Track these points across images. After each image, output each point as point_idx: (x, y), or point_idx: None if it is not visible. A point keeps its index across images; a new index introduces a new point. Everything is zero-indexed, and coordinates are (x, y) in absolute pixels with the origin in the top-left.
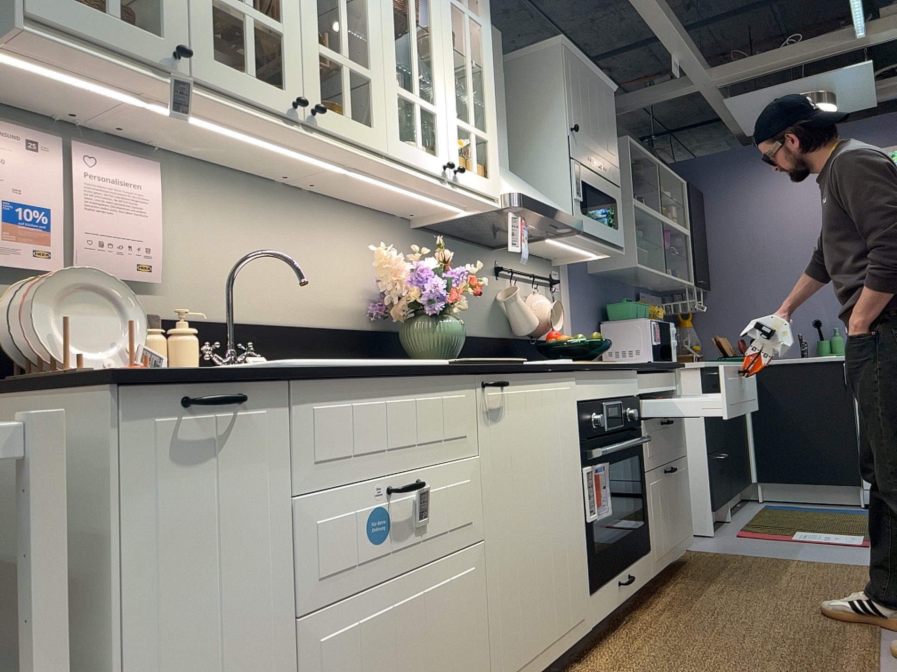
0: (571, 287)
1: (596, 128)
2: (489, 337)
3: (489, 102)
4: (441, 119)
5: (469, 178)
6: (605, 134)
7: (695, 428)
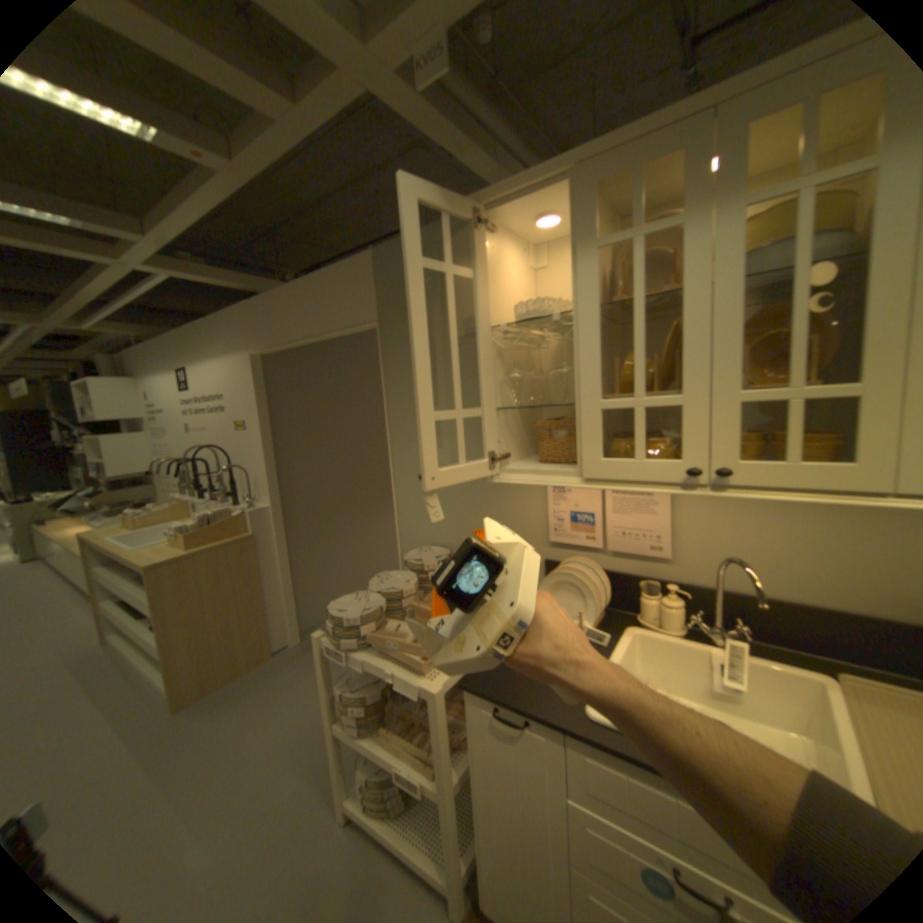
0: None
1: None
2: None
3: None
4: None
5: None
6: None
7: None
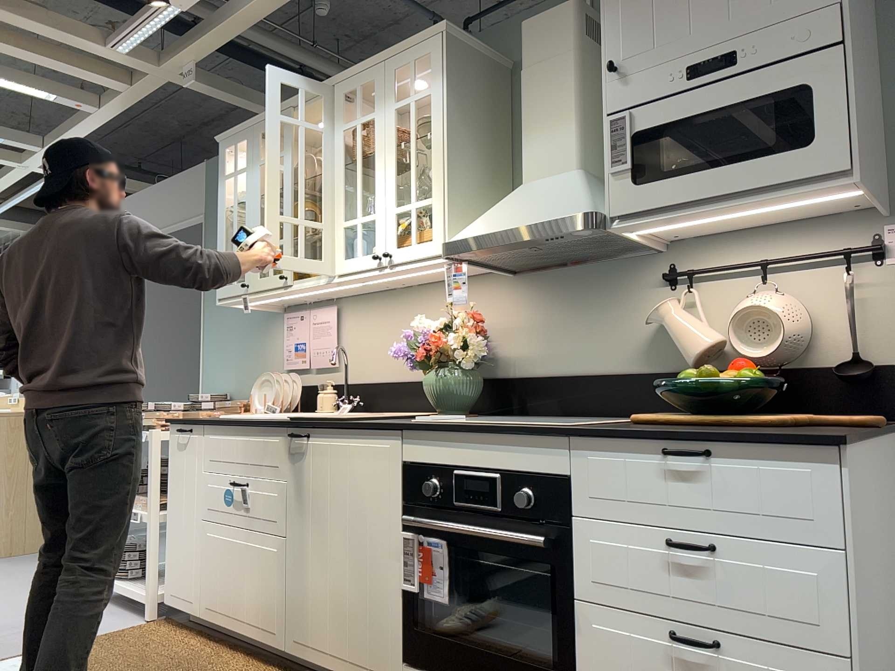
0: None
1: (707, 1)
2: (636, 373)
3: (433, 164)
4: (378, 220)
5: (403, 253)
6: None
7: None
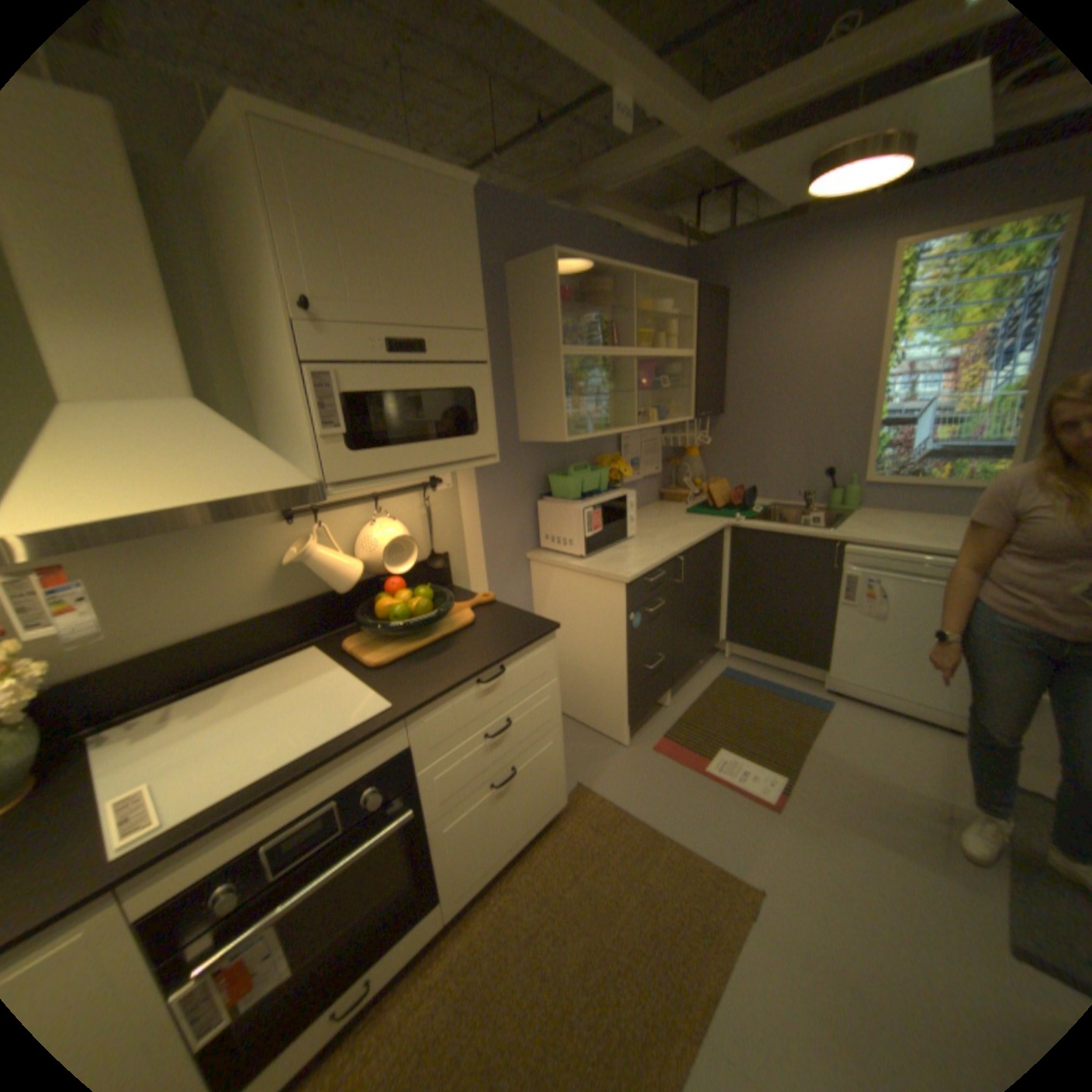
0: (475, 474)
1: (398, 275)
2: (268, 613)
3: None
4: None
5: None
6: (431, 279)
7: (616, 643)
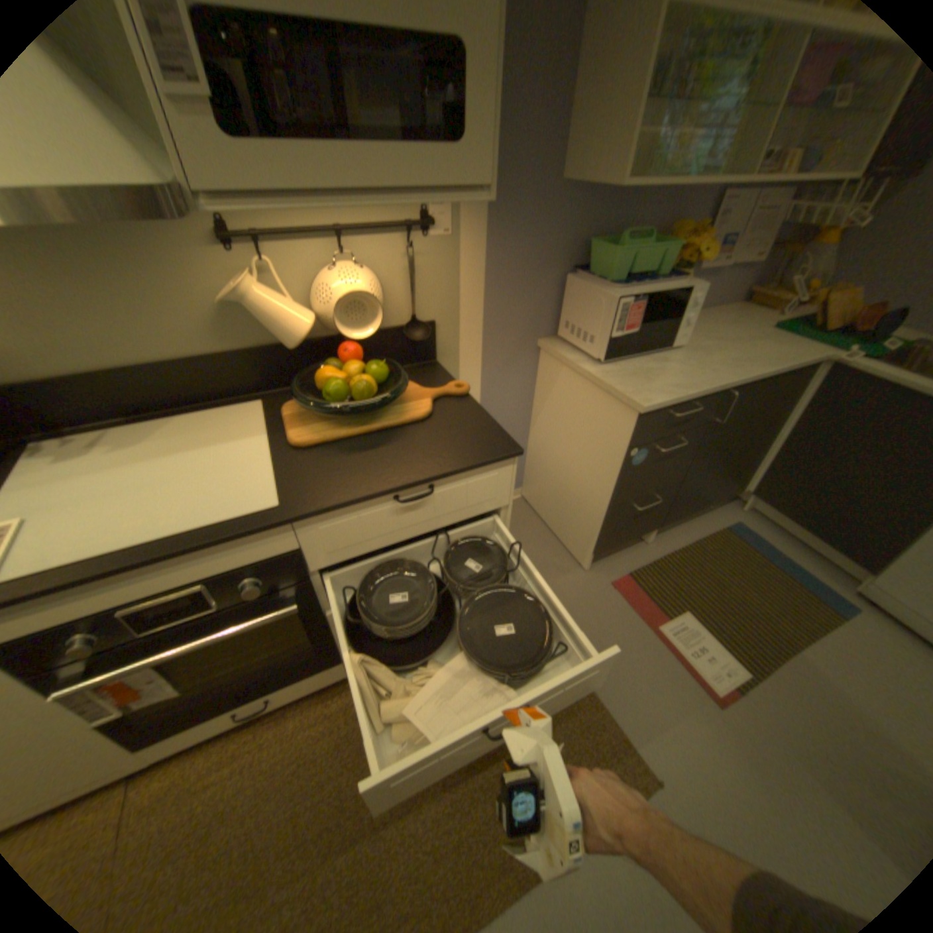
0: (487, 218)
1: None
2: (212, 354)
3: None
4: None
5: None
6: None
7: (606, 473)
